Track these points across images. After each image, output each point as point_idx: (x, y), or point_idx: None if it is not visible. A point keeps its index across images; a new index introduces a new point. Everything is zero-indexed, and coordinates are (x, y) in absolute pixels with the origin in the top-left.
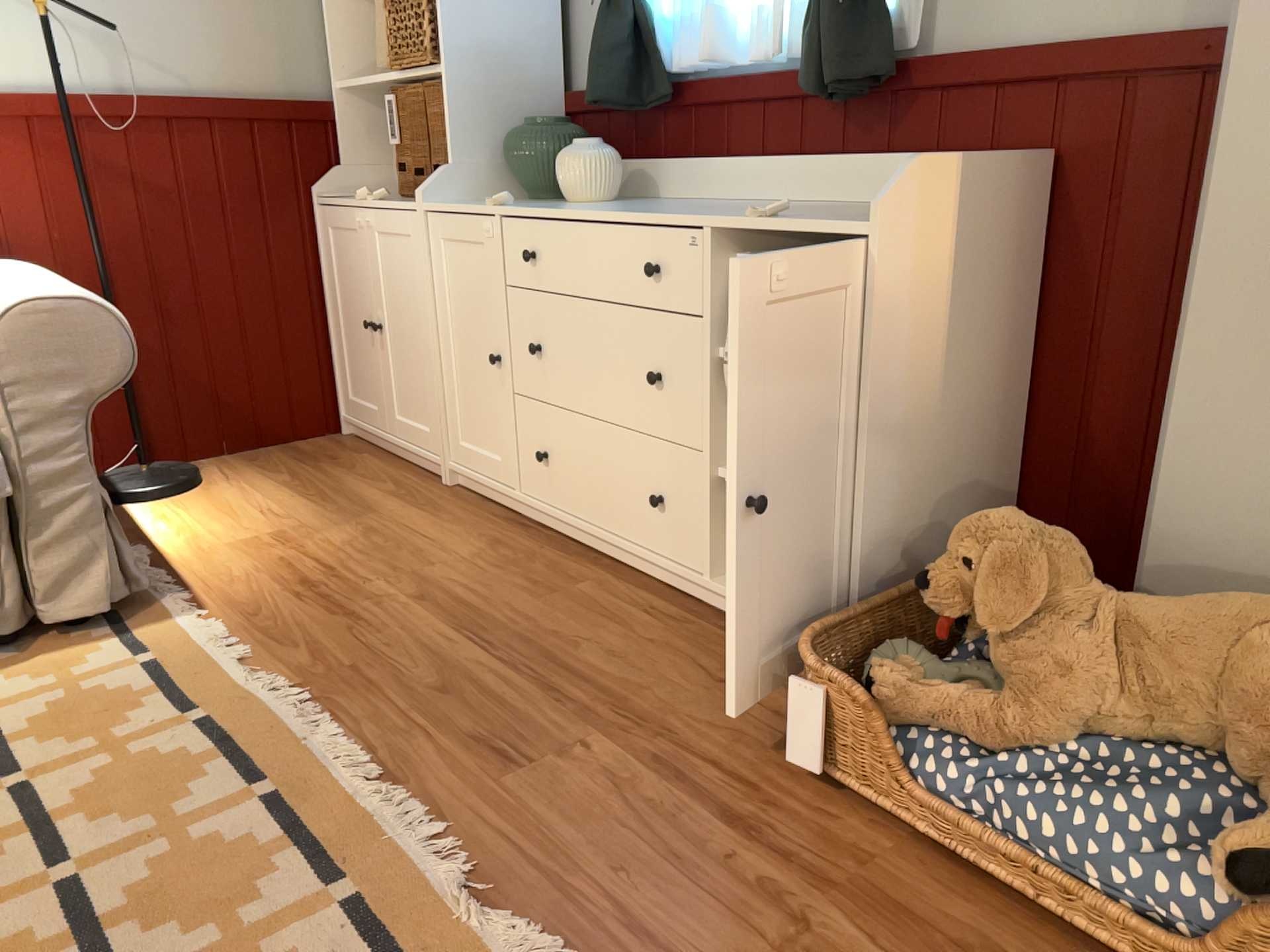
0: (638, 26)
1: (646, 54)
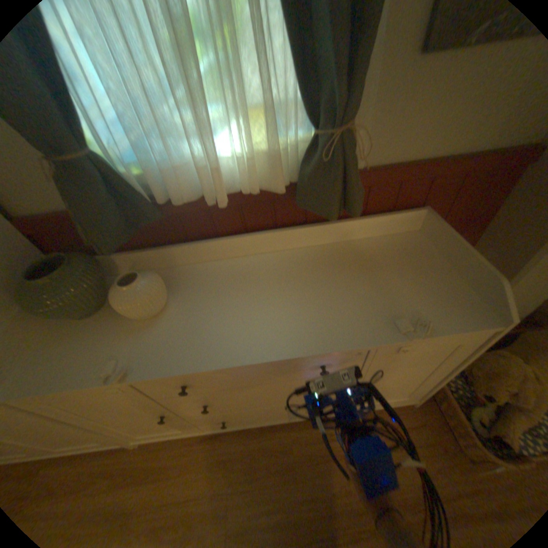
0: (111, 172)
1: (116, 185)
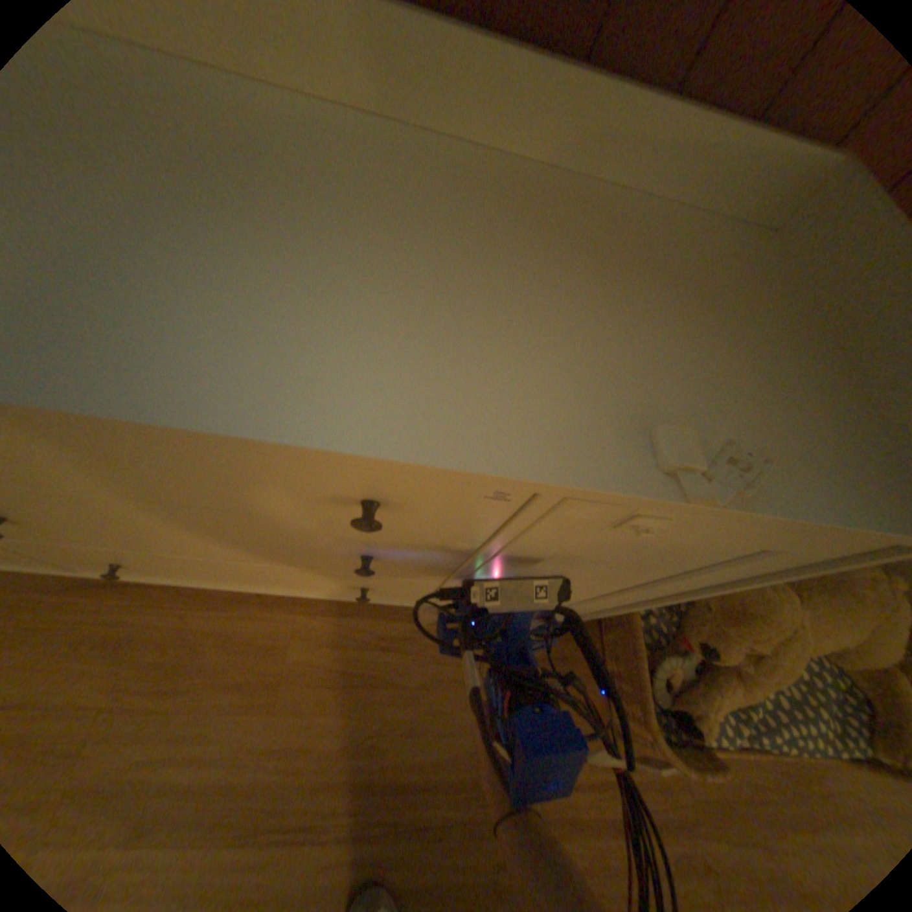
0: None
1: None
